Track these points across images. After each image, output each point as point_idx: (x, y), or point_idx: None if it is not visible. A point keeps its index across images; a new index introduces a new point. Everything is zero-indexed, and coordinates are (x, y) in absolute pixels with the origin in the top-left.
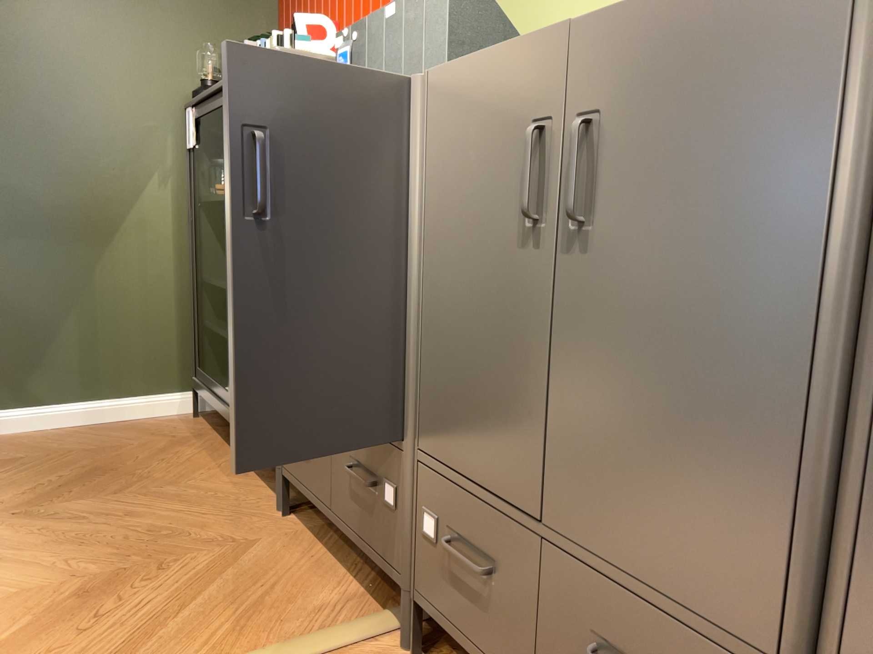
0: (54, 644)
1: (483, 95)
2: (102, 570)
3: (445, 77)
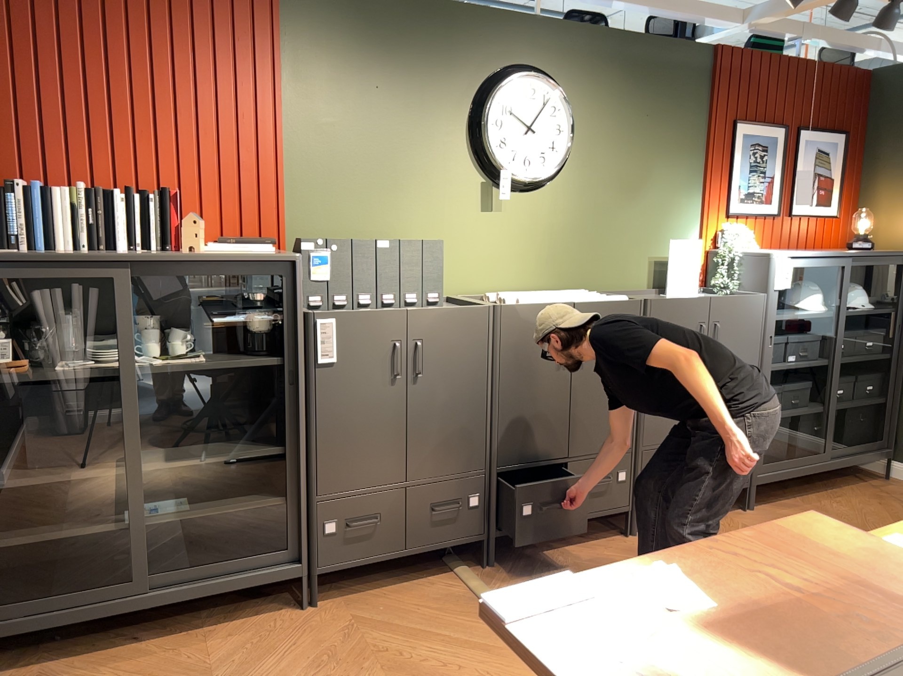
0: None
1: (537, 319)
2: None
3: (514, 309)
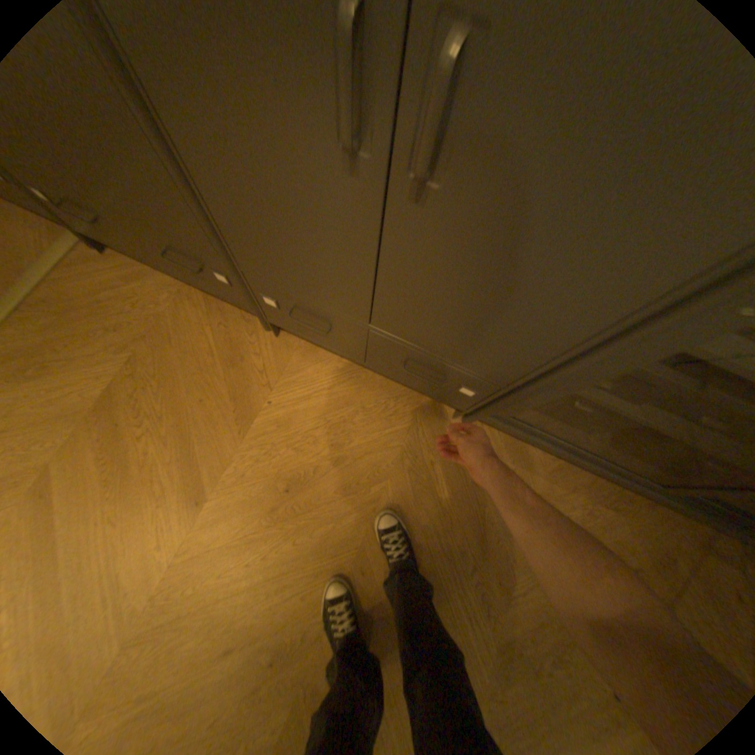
0: None
1: None
2: None
3: None
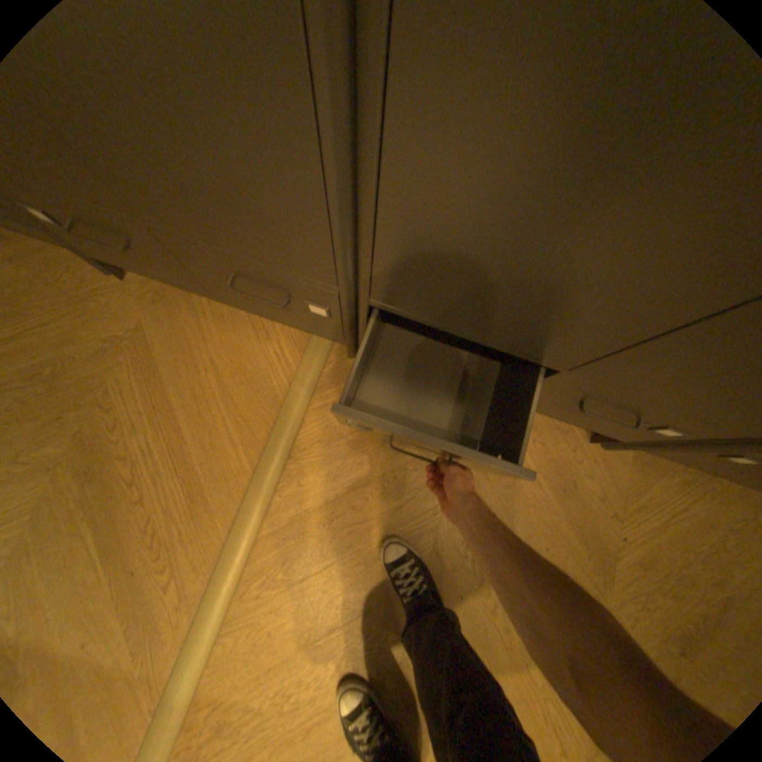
0: (135, 523)
1: None
2: (61, 447)
3: None
